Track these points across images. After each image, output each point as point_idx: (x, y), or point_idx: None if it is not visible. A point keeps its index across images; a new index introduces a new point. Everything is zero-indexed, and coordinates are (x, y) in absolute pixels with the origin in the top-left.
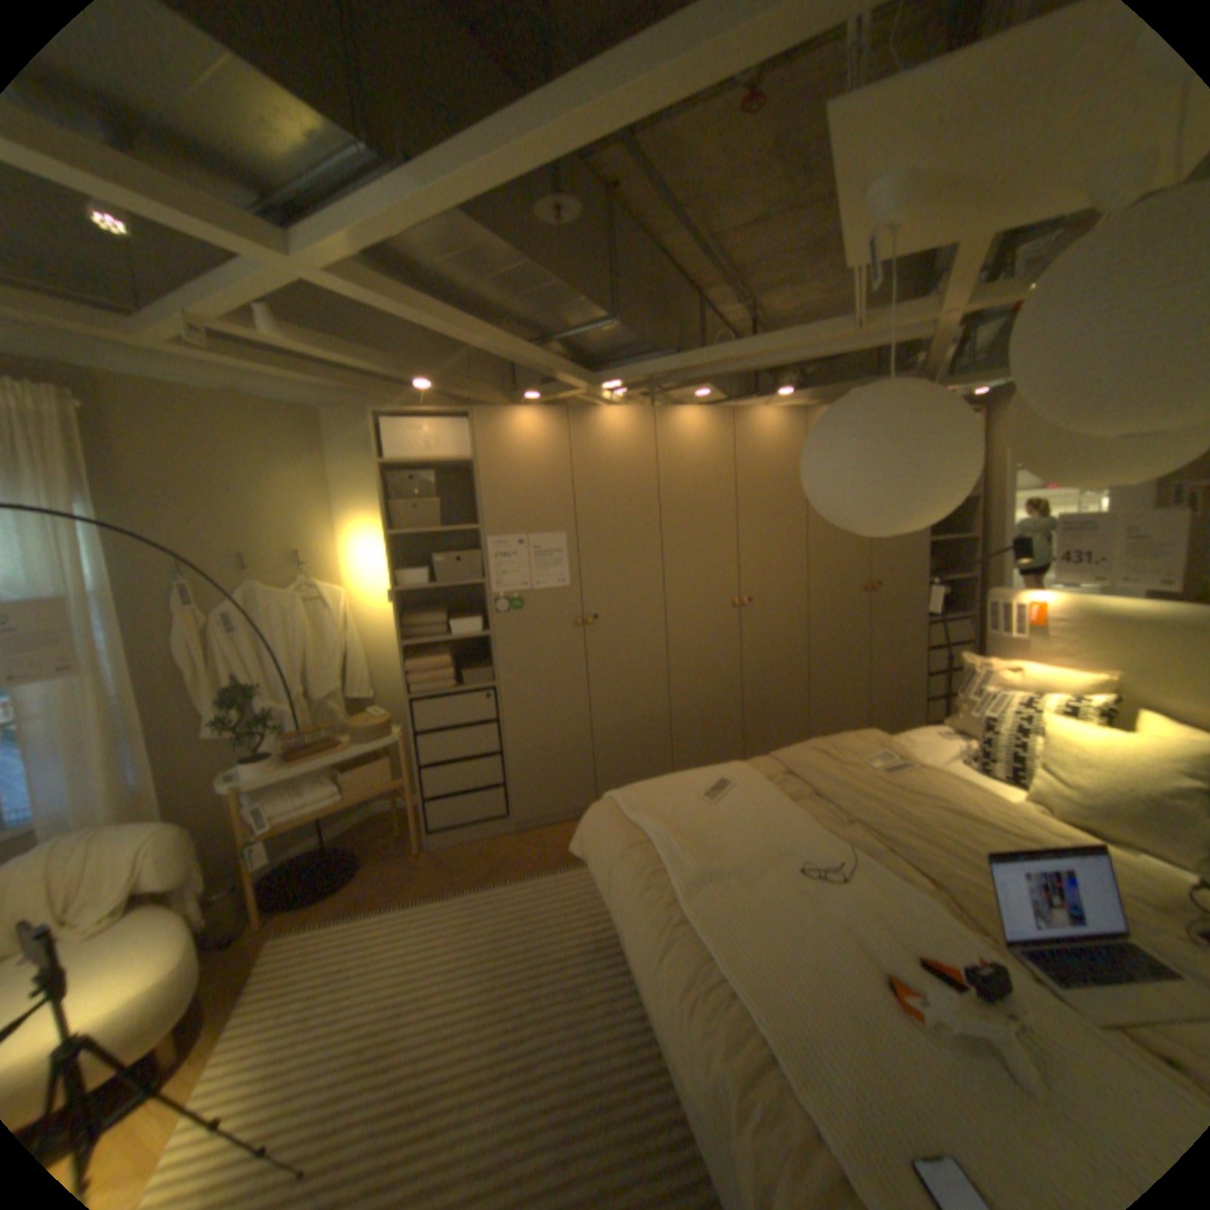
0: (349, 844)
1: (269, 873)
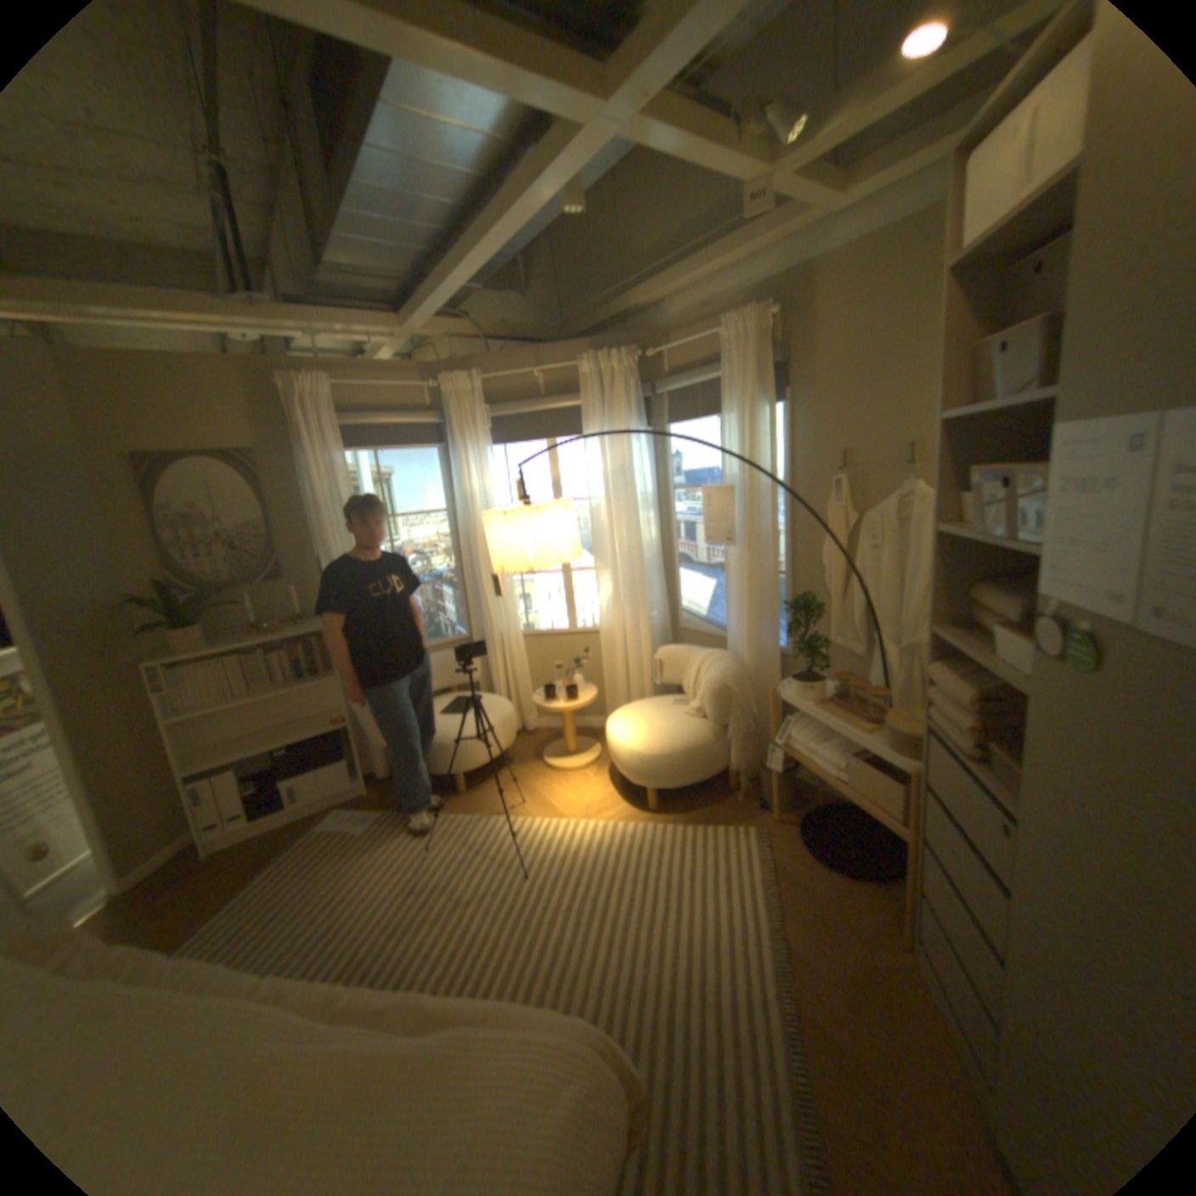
0: None
1: None
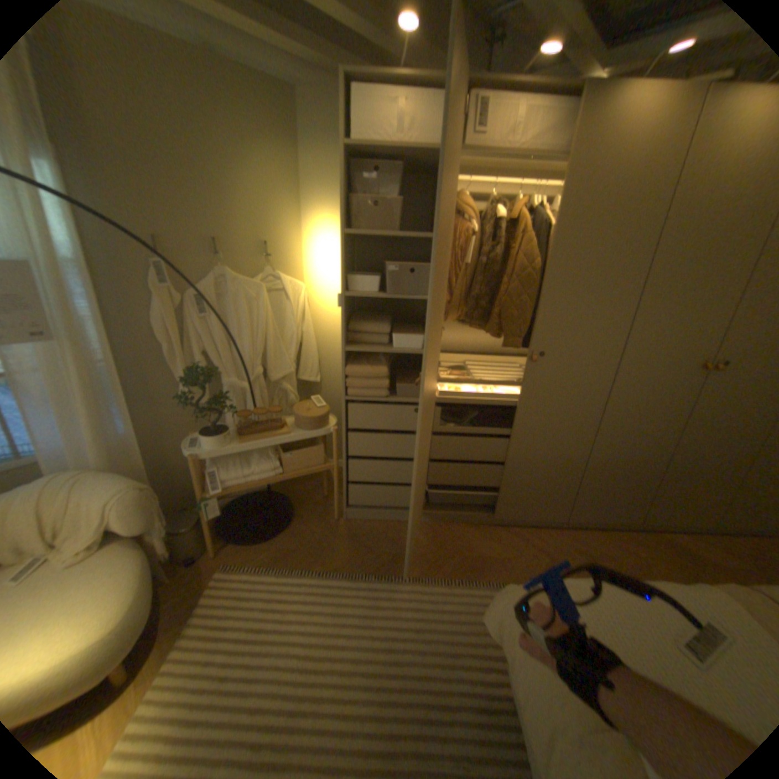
0: (291, 490)
1: (233, 501)
